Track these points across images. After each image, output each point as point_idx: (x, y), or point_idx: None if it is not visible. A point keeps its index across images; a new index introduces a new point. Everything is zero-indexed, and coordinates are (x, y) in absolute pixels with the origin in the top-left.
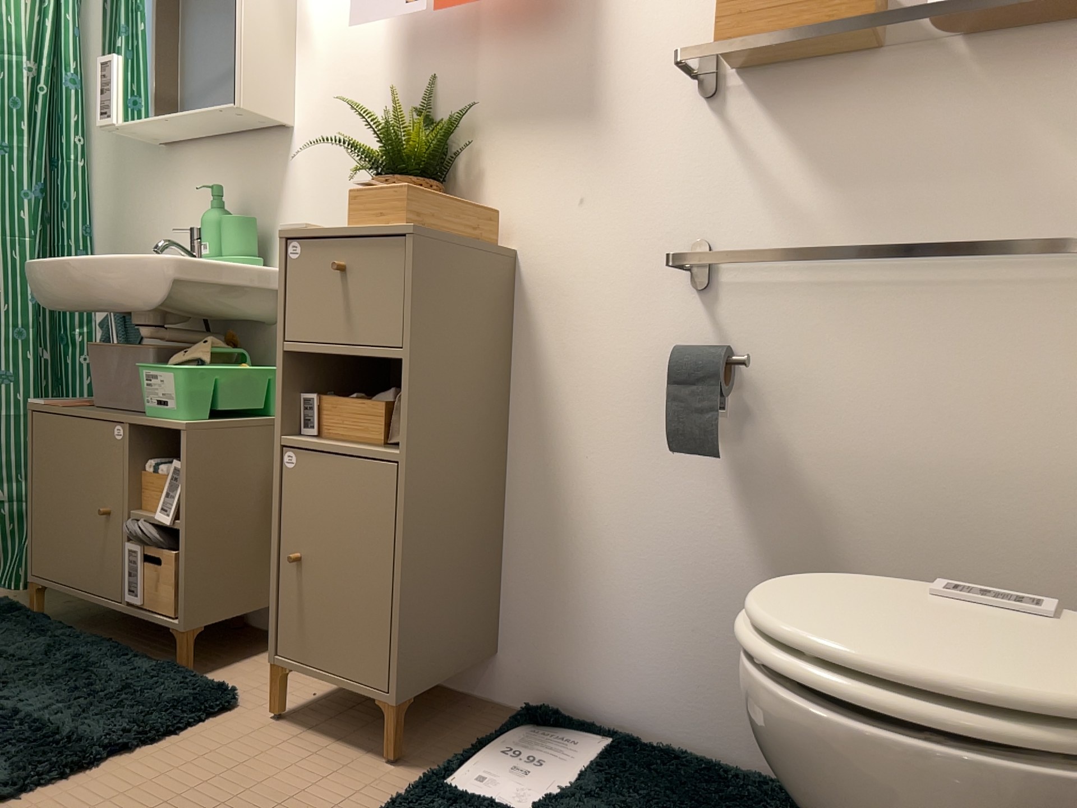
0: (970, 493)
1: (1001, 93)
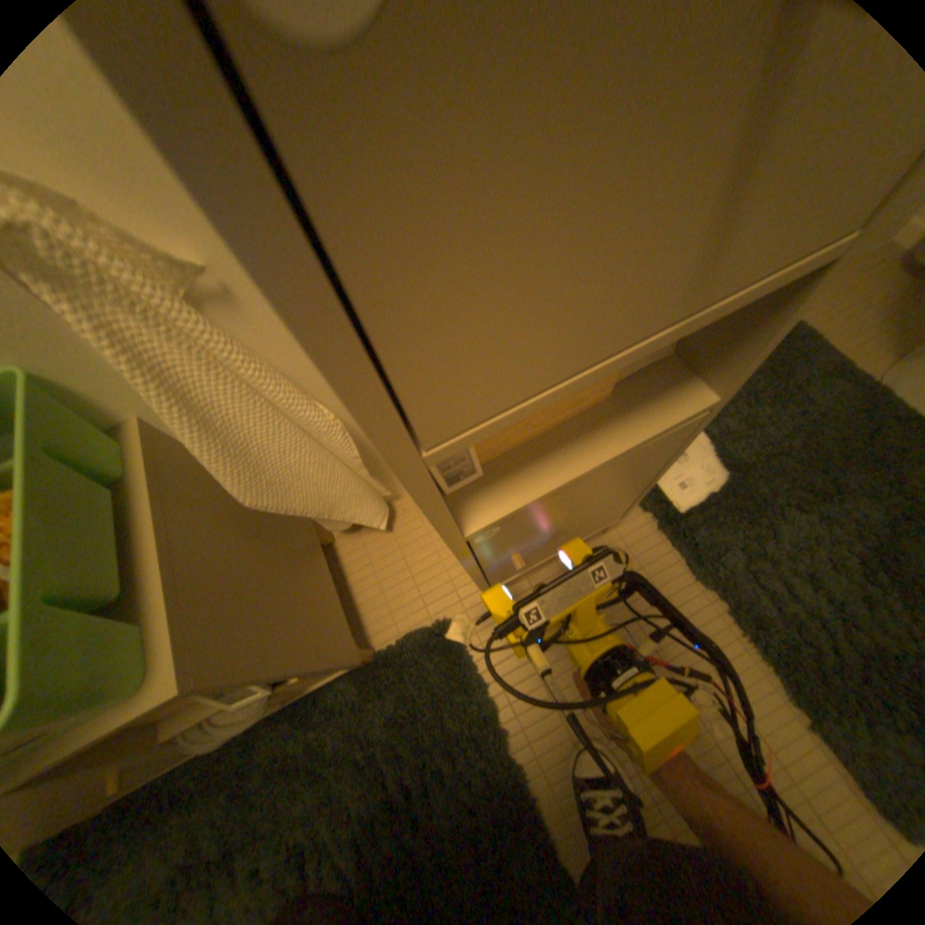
0: None
1: None
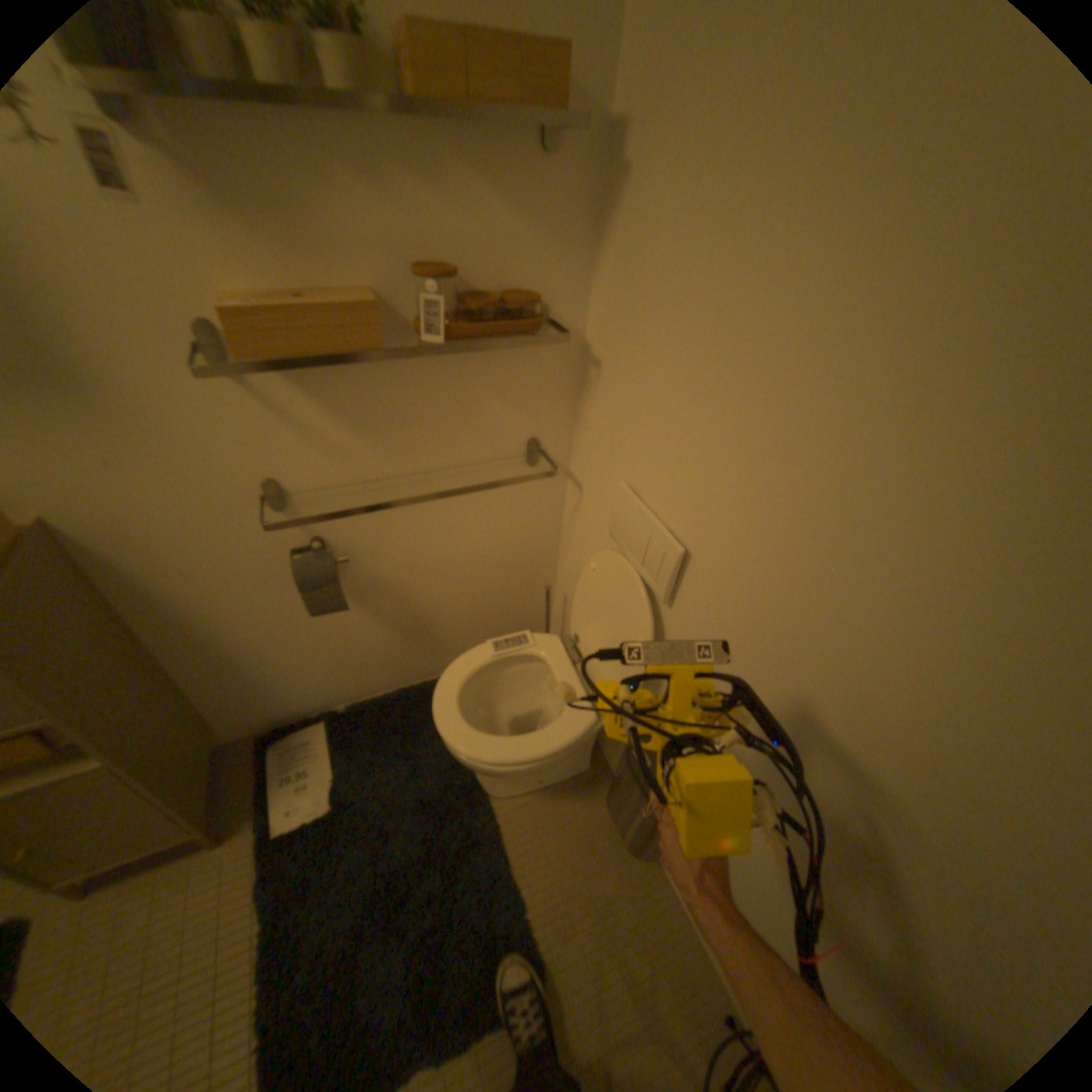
0: (475, 562)
1: (469, 368)
